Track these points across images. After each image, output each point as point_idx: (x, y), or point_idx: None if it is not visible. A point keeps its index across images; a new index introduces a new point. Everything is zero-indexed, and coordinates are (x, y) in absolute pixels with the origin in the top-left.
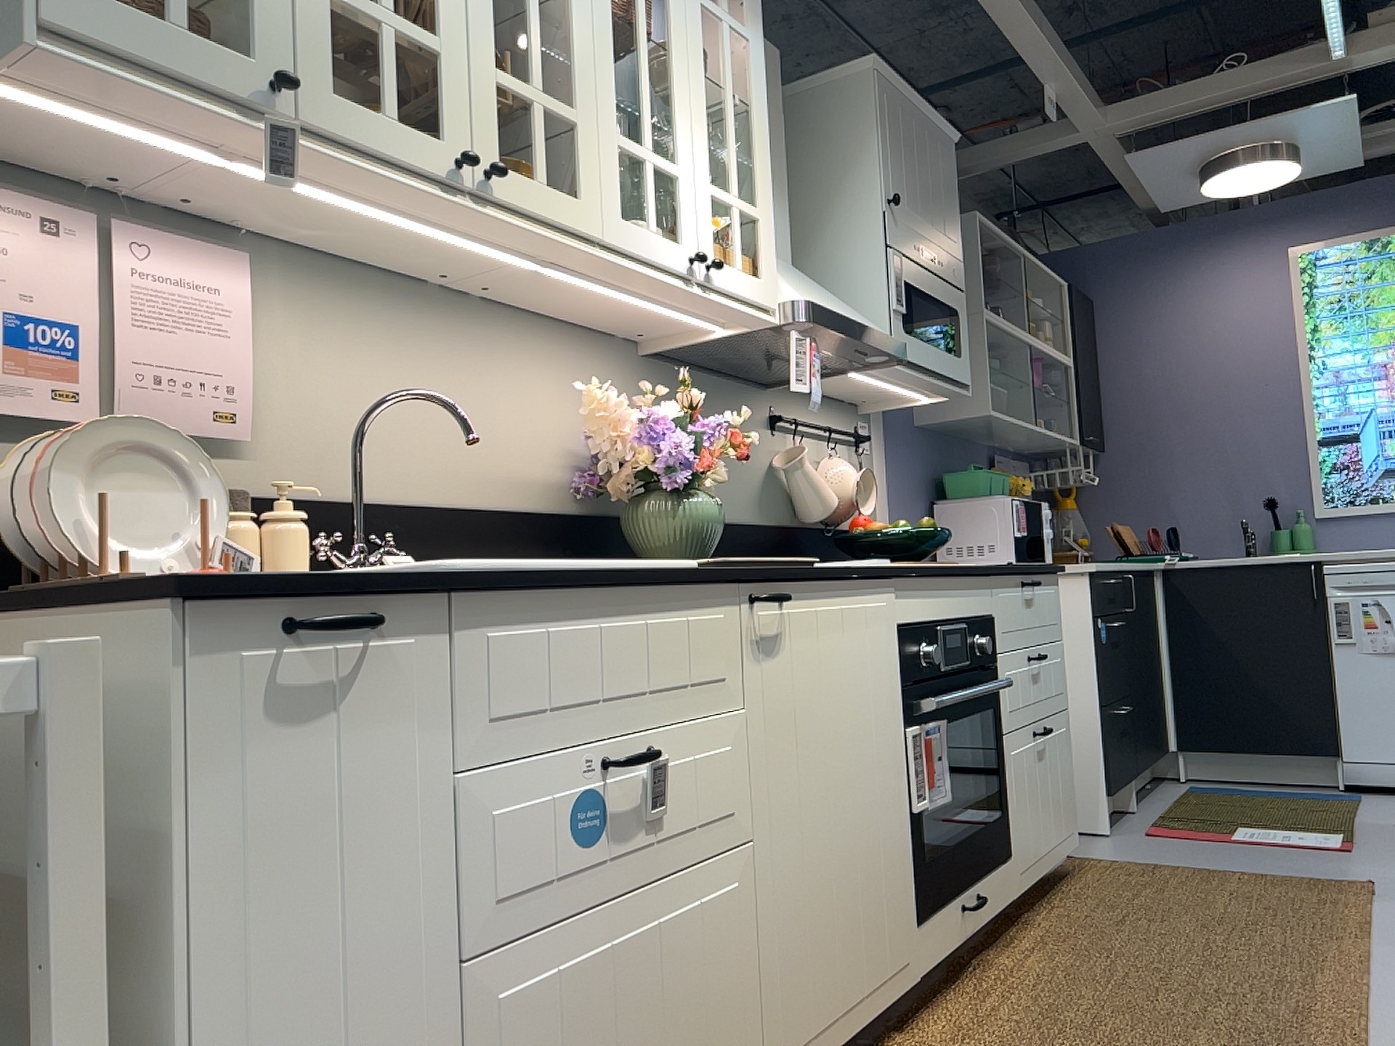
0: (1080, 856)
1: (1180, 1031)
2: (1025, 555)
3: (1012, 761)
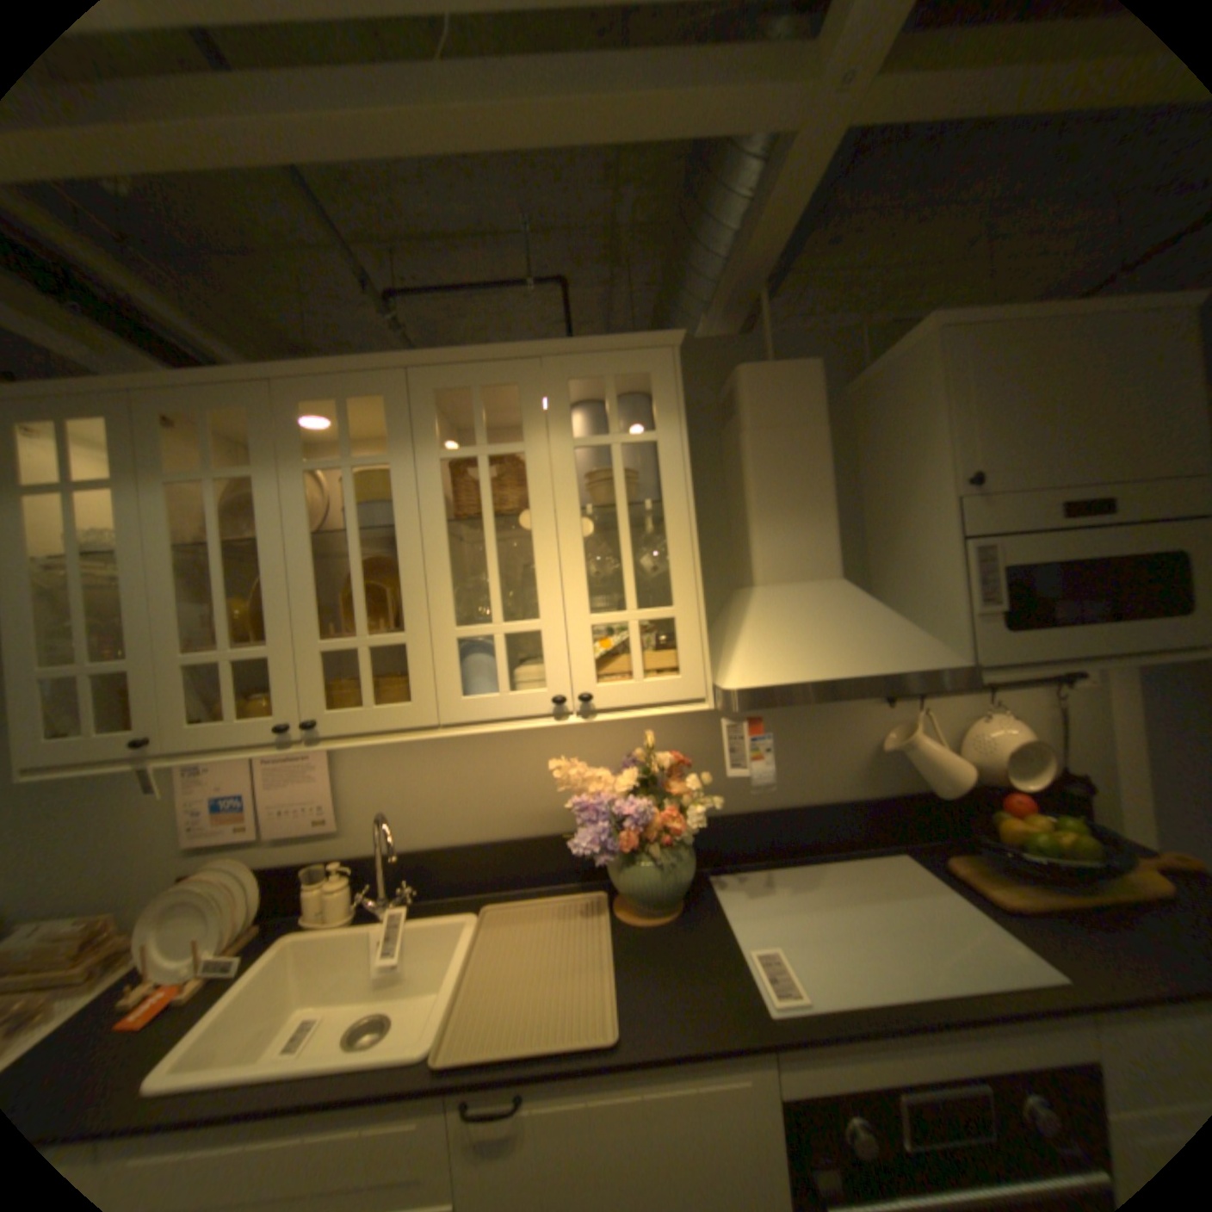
0: None
1: None
2: None
3: None
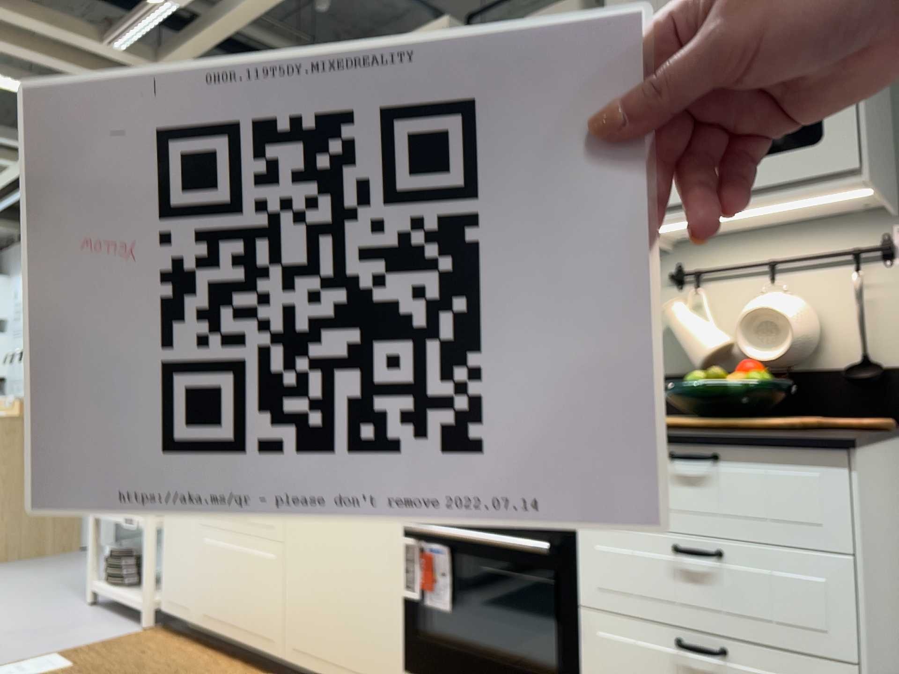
0: None
1: None
2: None
3: (594, 641)
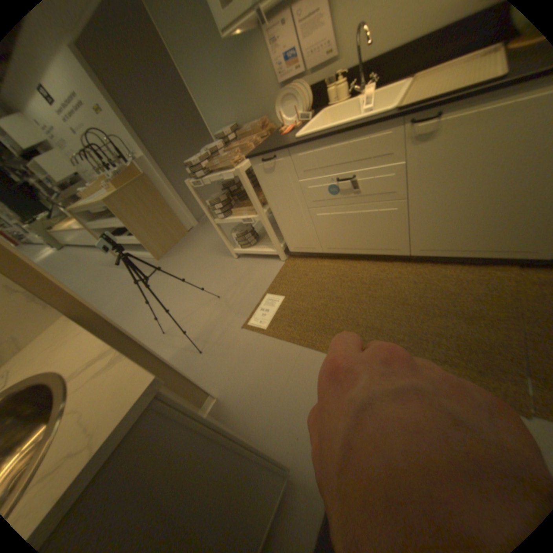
0: None
1: None
2: None
3: None
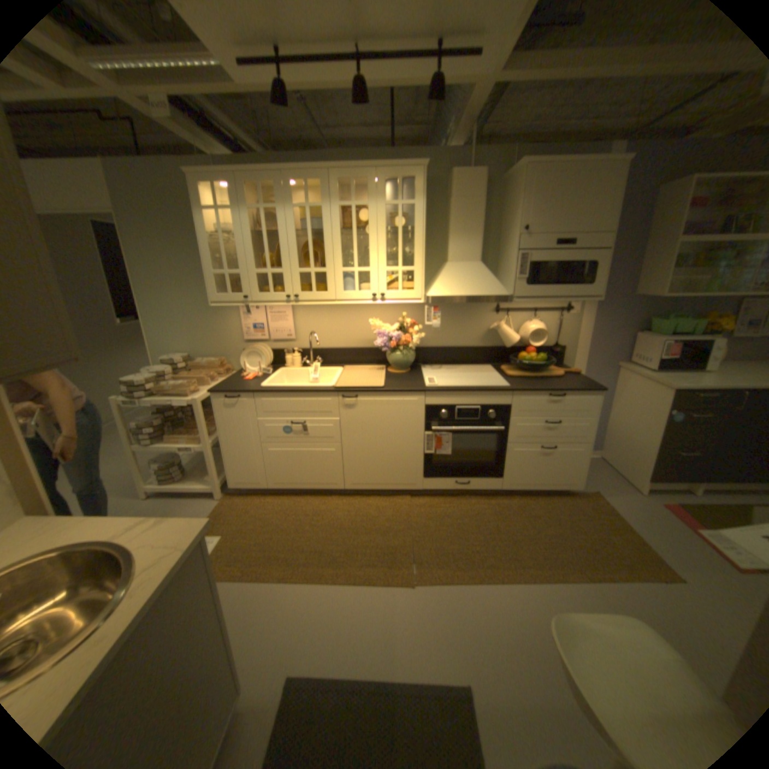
0: (601, 496)
1: (455, 543)
2: (670, 367)
3: (512, 452)
